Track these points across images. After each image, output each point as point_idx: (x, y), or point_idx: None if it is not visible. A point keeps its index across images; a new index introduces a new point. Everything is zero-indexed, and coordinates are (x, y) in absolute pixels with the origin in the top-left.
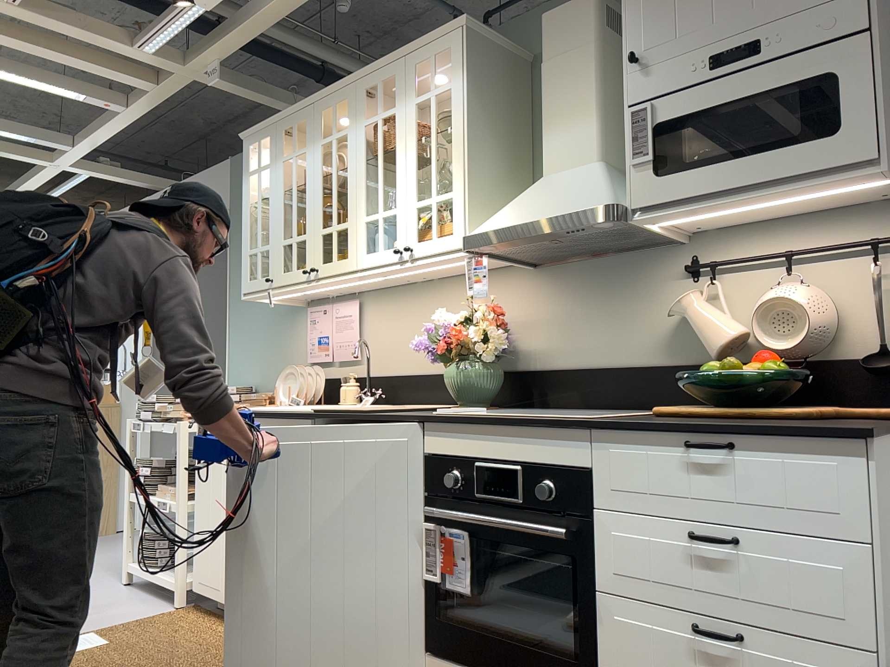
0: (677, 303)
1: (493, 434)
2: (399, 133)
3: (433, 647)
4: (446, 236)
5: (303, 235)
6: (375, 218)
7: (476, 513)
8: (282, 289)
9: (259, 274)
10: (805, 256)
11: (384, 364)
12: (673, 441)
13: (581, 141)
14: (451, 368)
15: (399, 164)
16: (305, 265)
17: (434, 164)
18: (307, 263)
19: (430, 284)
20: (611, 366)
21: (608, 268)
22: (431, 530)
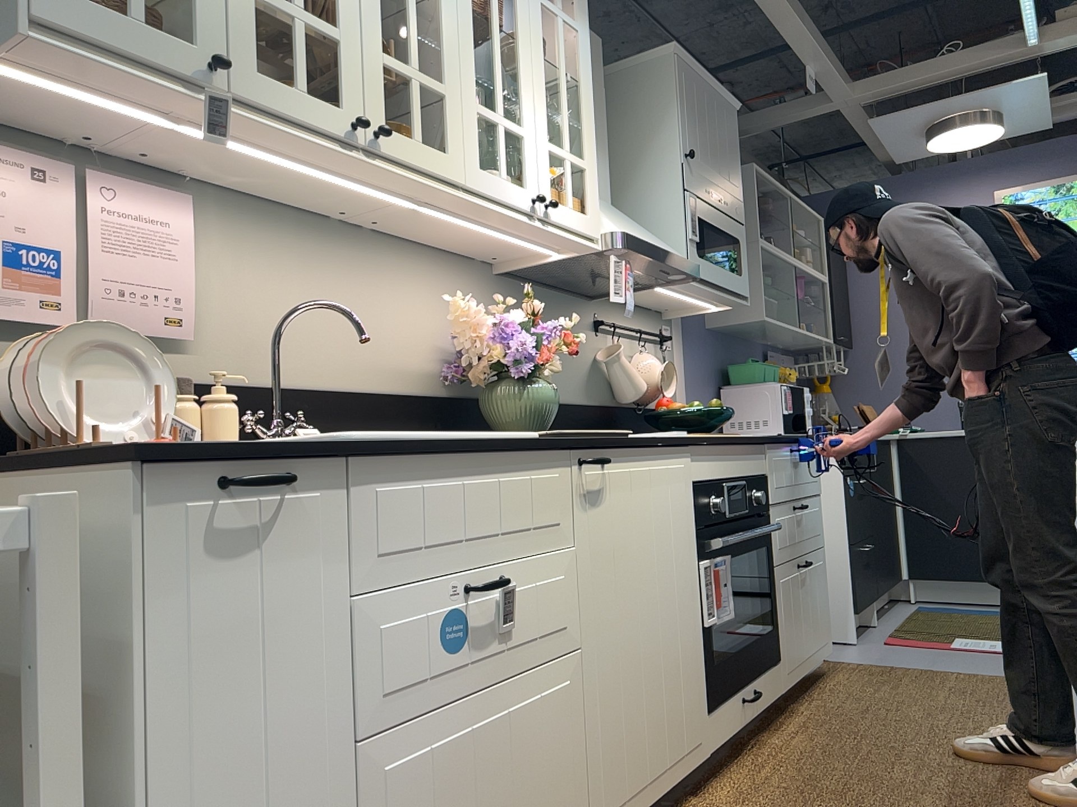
0: (592, 351)
1: (731, 452)
2: (500, 9)
3: (713, 699)
4: (583, 214)
5: (332, 26)
6: (494, 120)
7: (727, 534)
8: (250, 112)
9: (138, 8)
10: (639, 335)
11: (257, 362)
12: (787, 449)
13: (604, 177)
14: (528, 385)
15: (525, 68)
16: (338, 102)
17: (568, 112)
18: (348, 101)
19: (361, 235)
20: (559, 401)
21: (553, 302)
22: (707, 566)
